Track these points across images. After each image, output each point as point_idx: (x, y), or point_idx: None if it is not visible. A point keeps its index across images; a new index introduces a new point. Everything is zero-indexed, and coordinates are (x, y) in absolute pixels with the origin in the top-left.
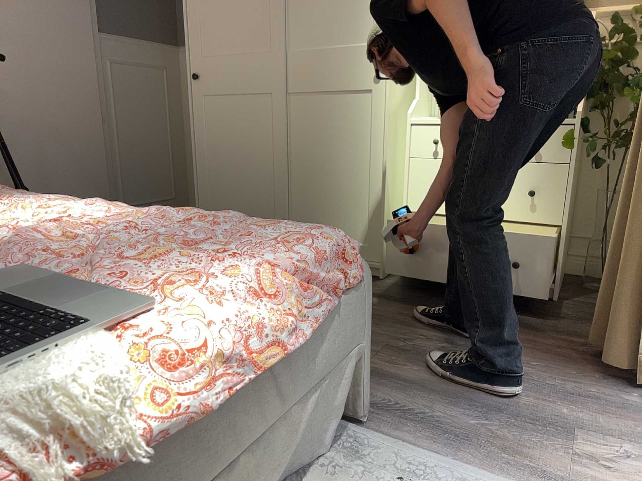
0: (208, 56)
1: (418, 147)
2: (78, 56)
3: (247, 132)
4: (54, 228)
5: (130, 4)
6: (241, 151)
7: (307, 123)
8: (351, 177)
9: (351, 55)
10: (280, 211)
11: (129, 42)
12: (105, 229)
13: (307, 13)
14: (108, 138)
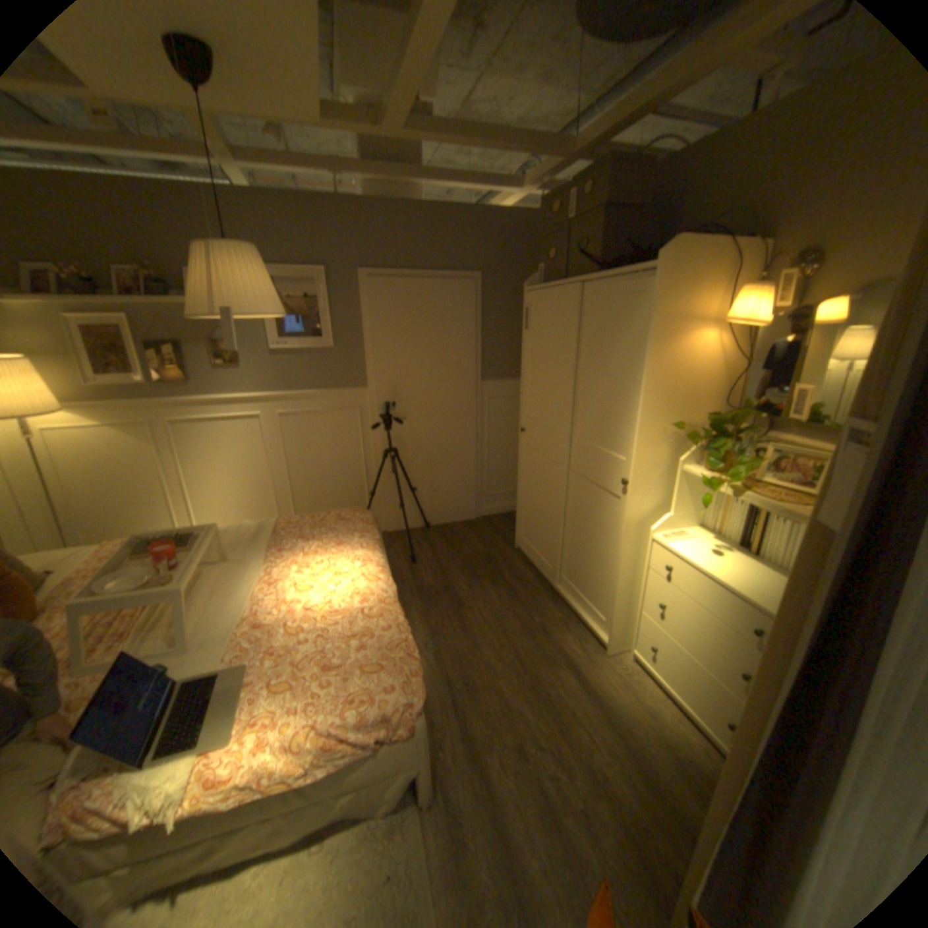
0: (530, 419)
1: (656, 562)
2: (461, 401)
3: (544, 485)
4: (321, 601)
5: (507, 355)
6: (540, 496)
7: (579, 498)
8: (601, 558)
9: (610, 462)
10: (555, 554)
11: (502, 383)
12: (324, 621)
13: (587, 412)
14: (478, 451)
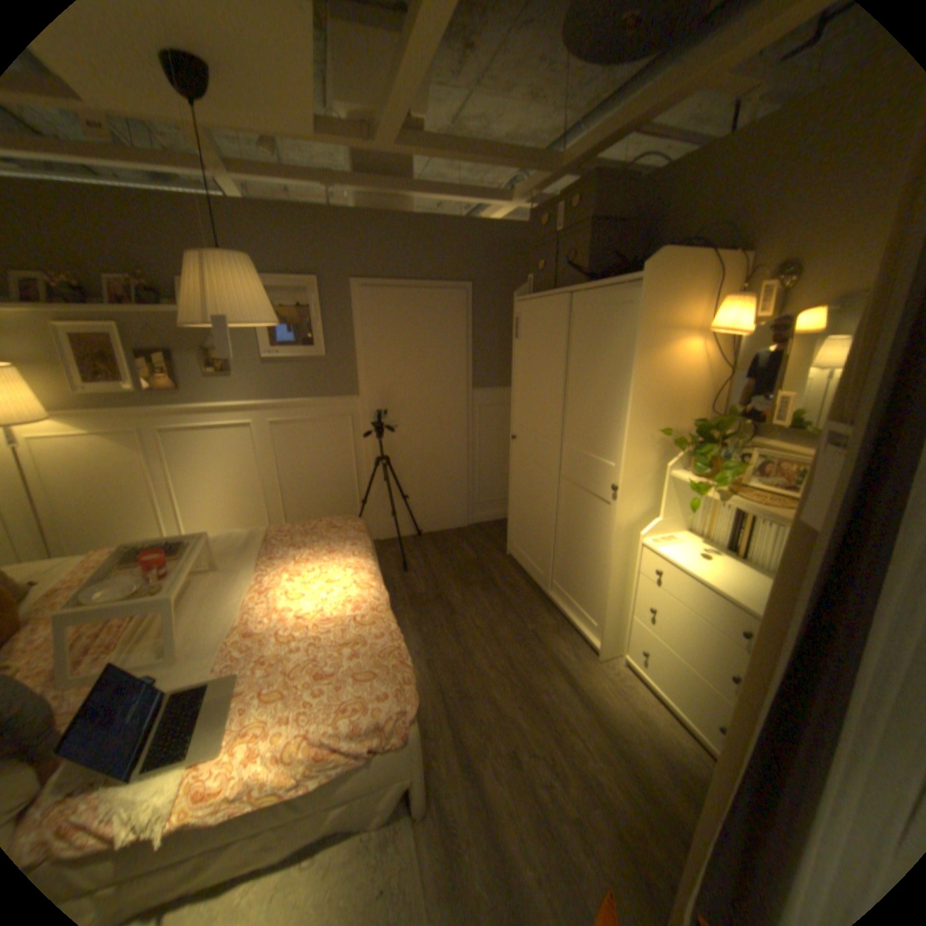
0: (520, 426)
1: (647, 567)
2: (452, 409)
3: (535, 491)
4: (312, 609)
5: (498, 364)
6: (532, 503)
7: (570, 504)
8: (592, 564)
9: (600, 468)
10: (547, 560)
11: (493, 391)
12: (316, 629)
13: (577, 419)
14: (470, 458)
